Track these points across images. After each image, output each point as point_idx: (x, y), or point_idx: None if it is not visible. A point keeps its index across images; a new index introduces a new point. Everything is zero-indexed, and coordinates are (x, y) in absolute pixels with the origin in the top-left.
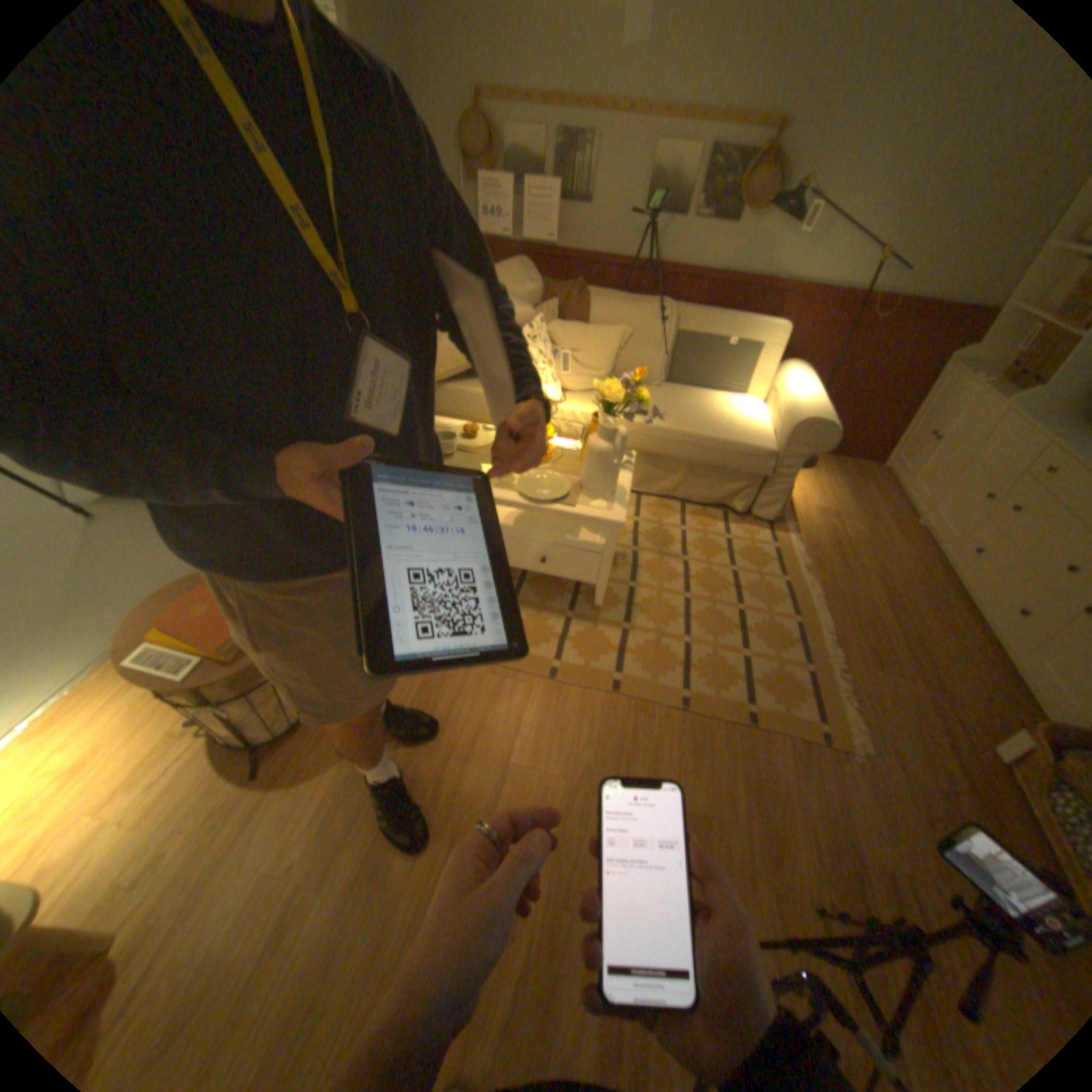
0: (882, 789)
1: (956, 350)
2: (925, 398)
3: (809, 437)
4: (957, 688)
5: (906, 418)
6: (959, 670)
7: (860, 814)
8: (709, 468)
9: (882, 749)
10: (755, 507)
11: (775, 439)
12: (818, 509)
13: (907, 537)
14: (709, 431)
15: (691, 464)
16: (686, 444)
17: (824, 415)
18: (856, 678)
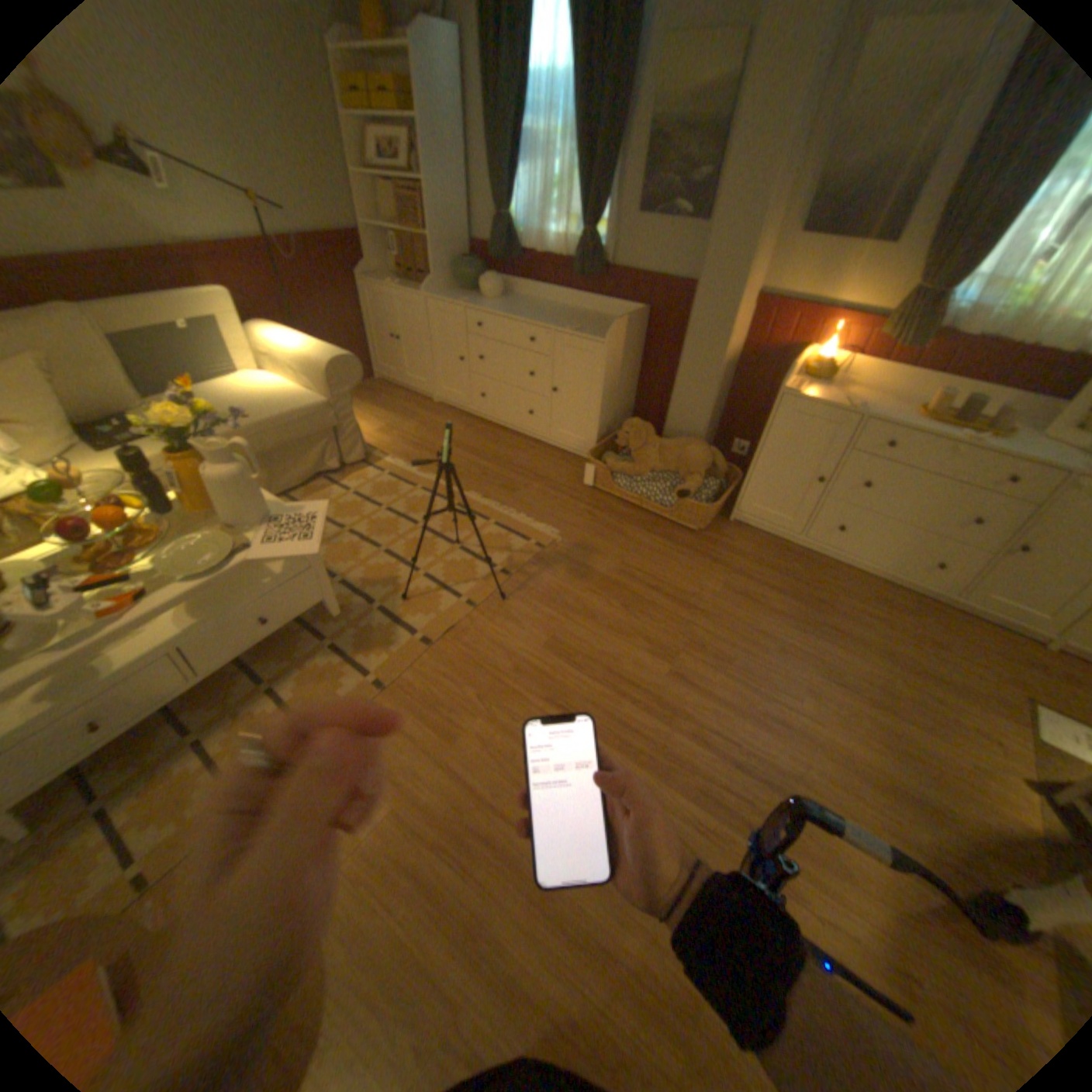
0: (576, 542)
1: (353, 270)
2: (361, 315)
3: (340, 376)
4: (543, 472)
5: (360, 336)
6: (534, 464)
7: (583, 560)
8: (285, 449)
9: (557, 526)
10: (344, 457)
11: (314, 393)
12: (376, 431)
13: (438, 415)
14: (258, 415)
15: (267, 454)
16: (250, 438)
17: (335, 353)
18: (511, 506)
